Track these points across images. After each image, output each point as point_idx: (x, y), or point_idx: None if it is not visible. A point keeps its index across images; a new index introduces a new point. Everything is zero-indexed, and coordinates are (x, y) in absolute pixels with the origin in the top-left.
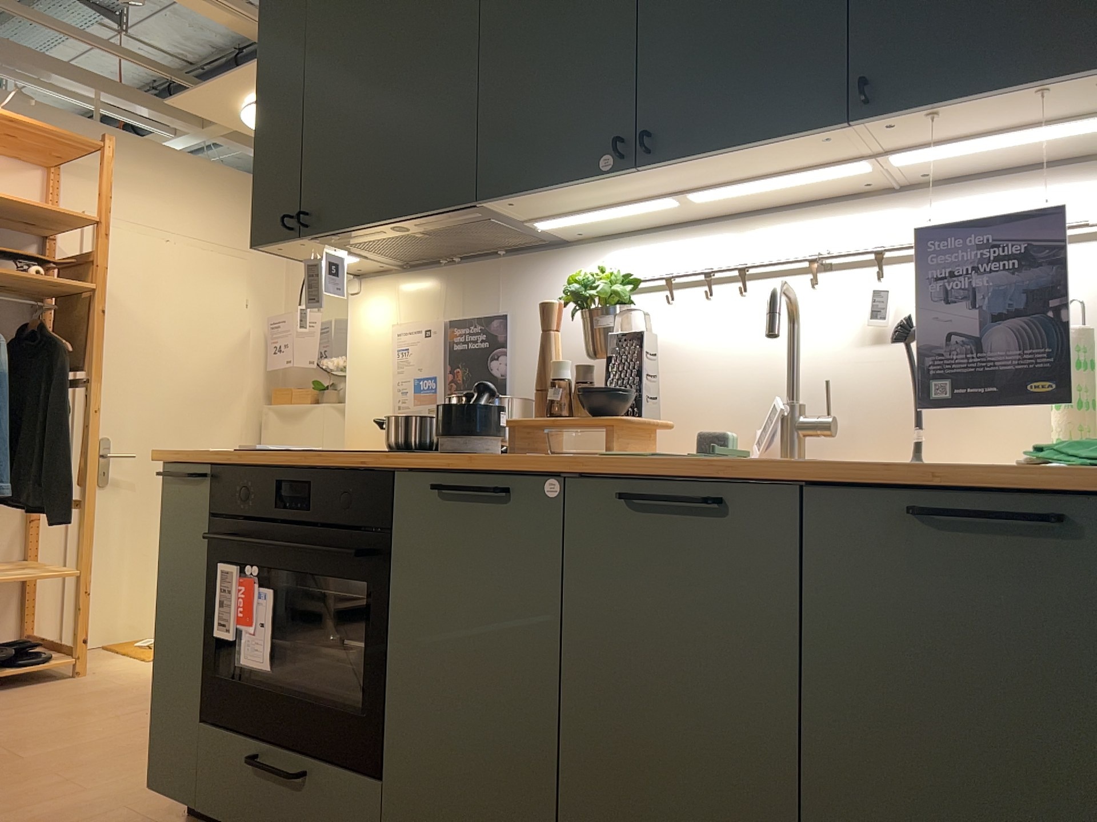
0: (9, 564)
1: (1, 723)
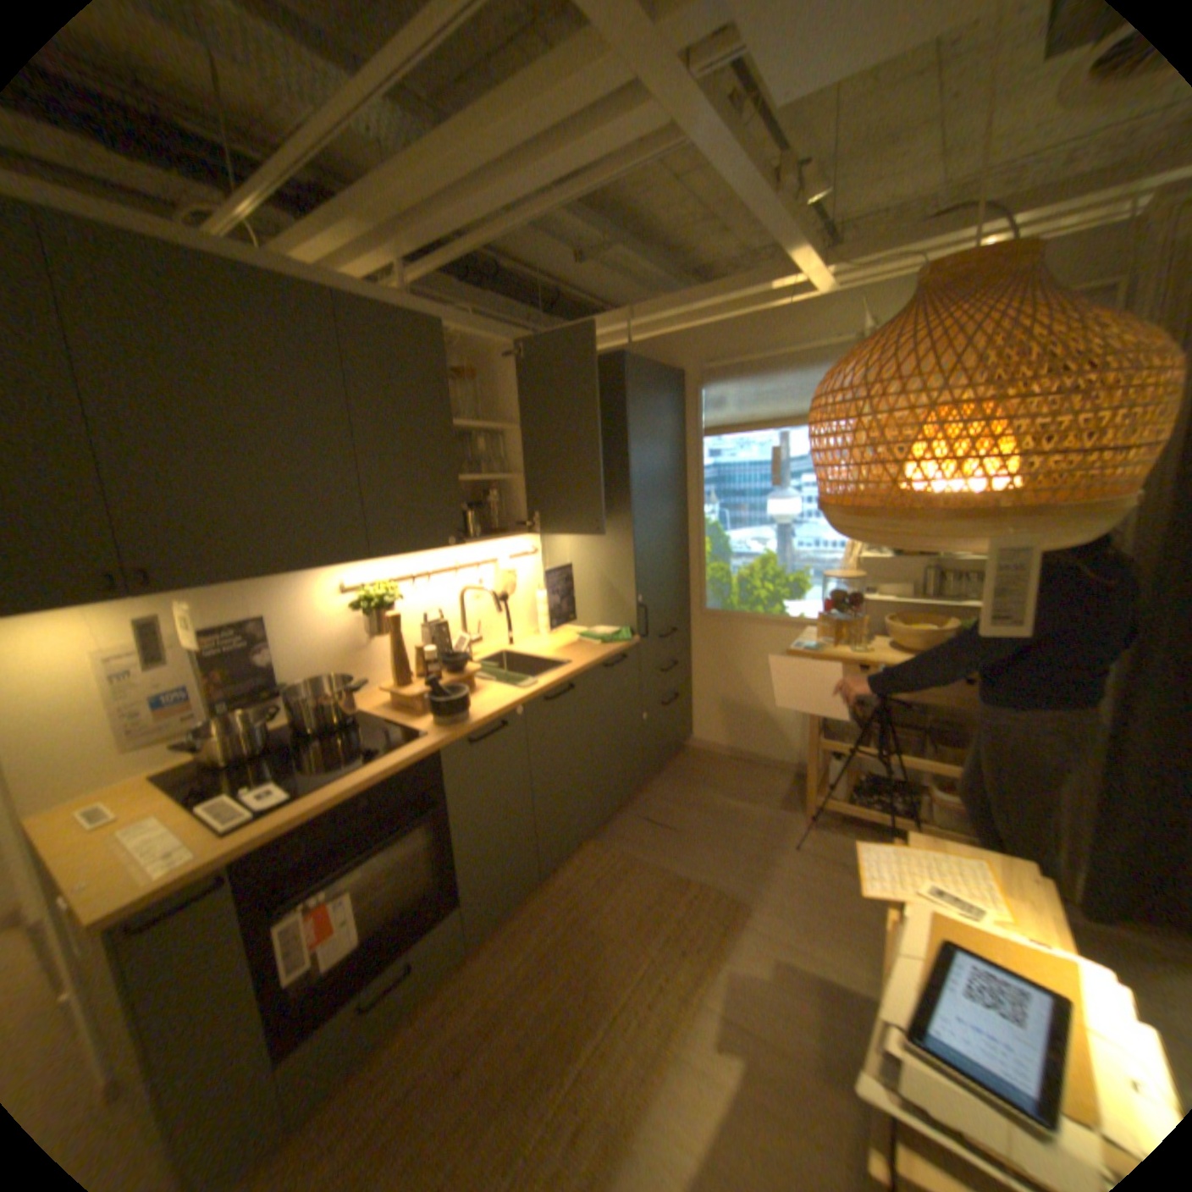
0: None
1: None
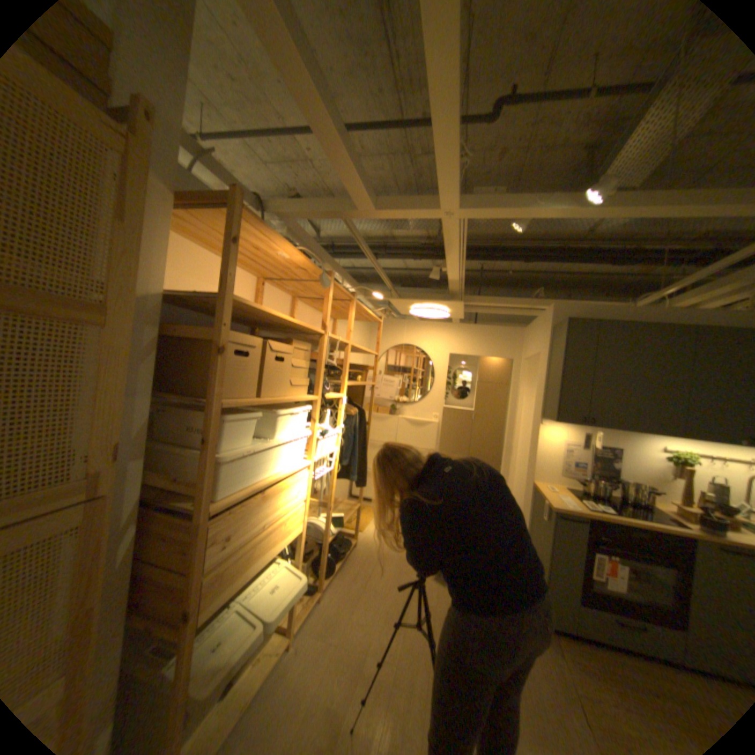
0: (318, 500)
1: (386, 585)
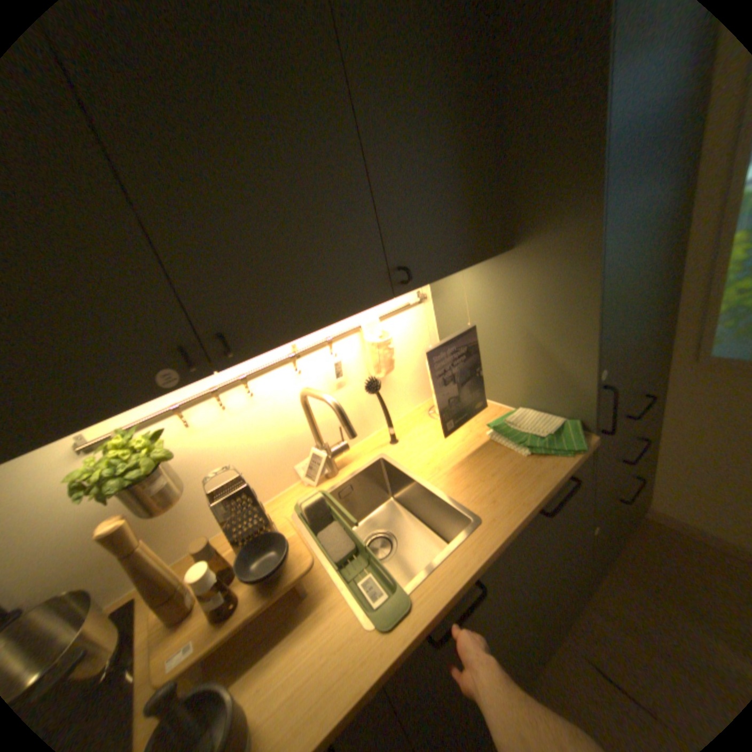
0: None
1: None
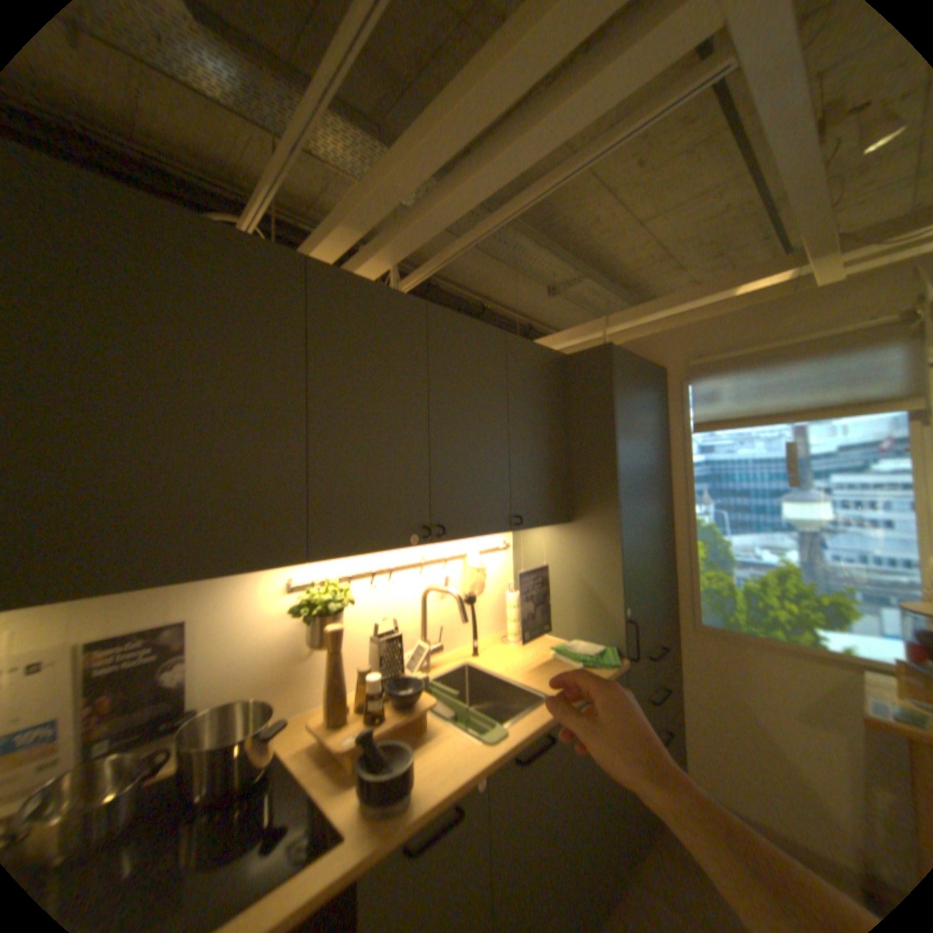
0: None
1: None
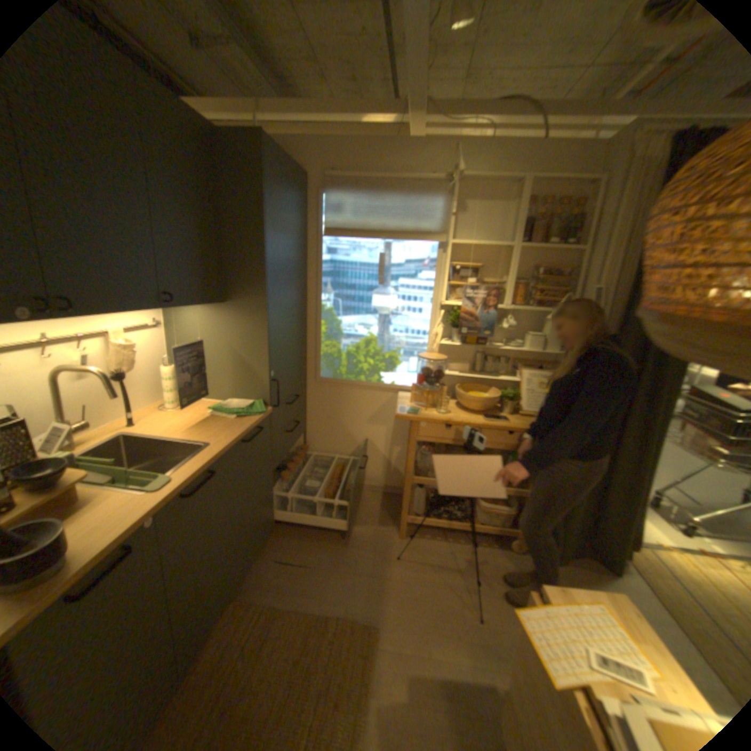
0: None
1: None
